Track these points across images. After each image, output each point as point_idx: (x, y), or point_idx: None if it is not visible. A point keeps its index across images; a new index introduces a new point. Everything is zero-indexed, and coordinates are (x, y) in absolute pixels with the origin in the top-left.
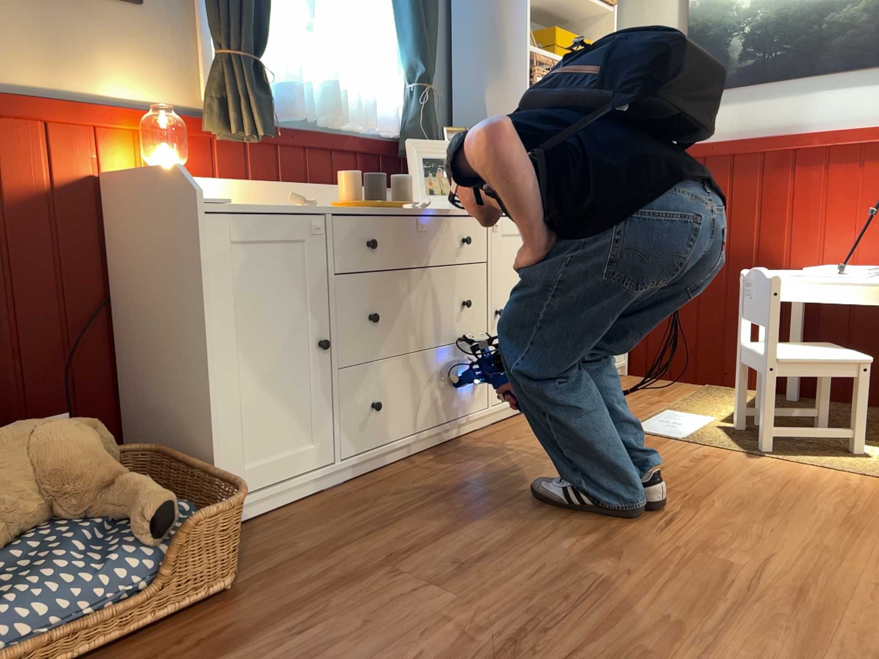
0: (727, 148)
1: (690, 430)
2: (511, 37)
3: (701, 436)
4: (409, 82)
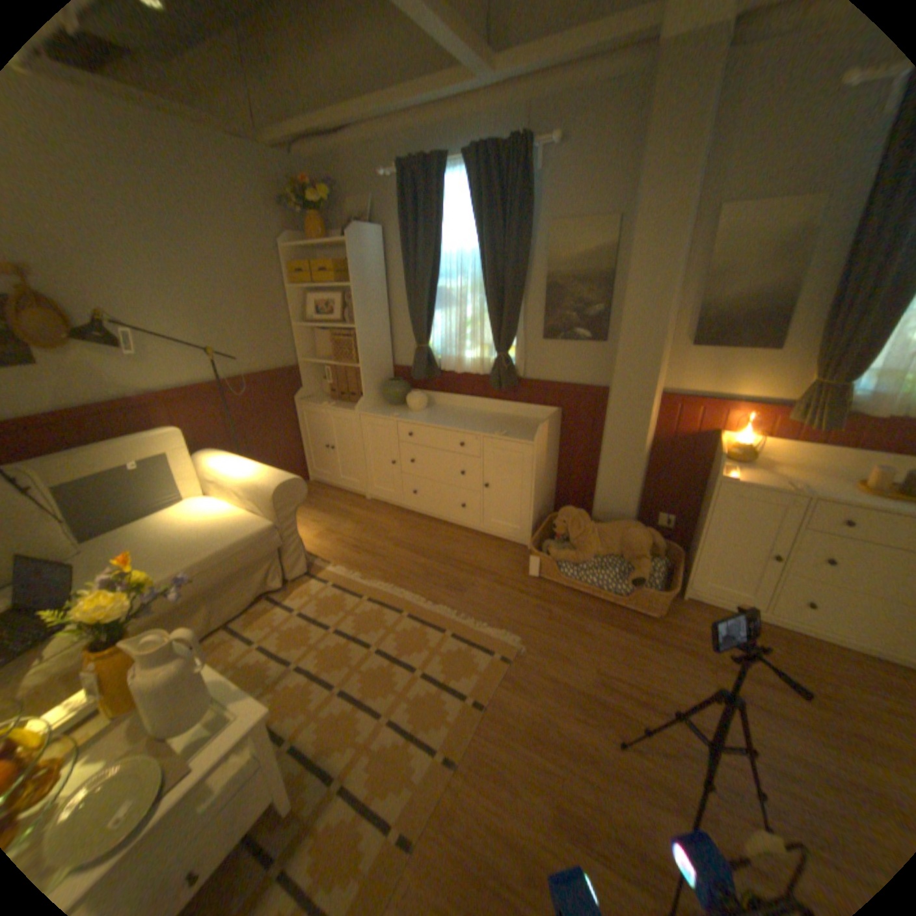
0: None
1: None
2: None
3: None
4: None
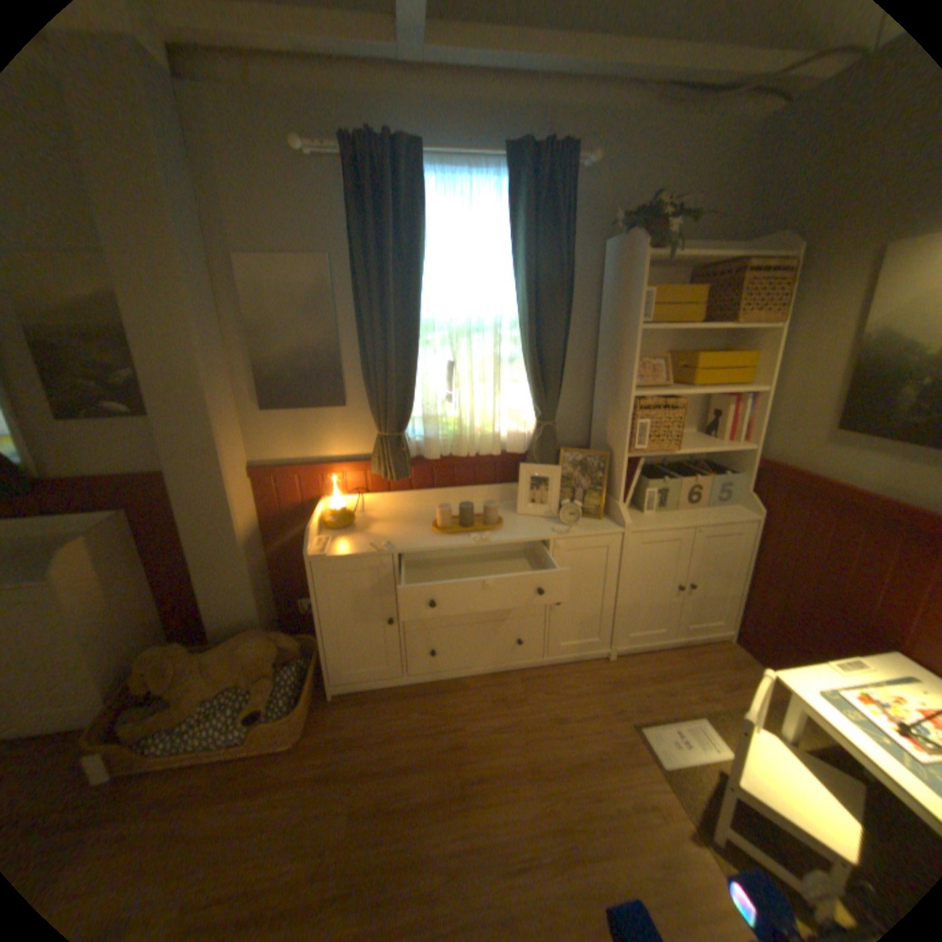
0: (869, 503)
1: (688, 764)
2: (624, 383)
3: (686, 780)
4: (535, 416)
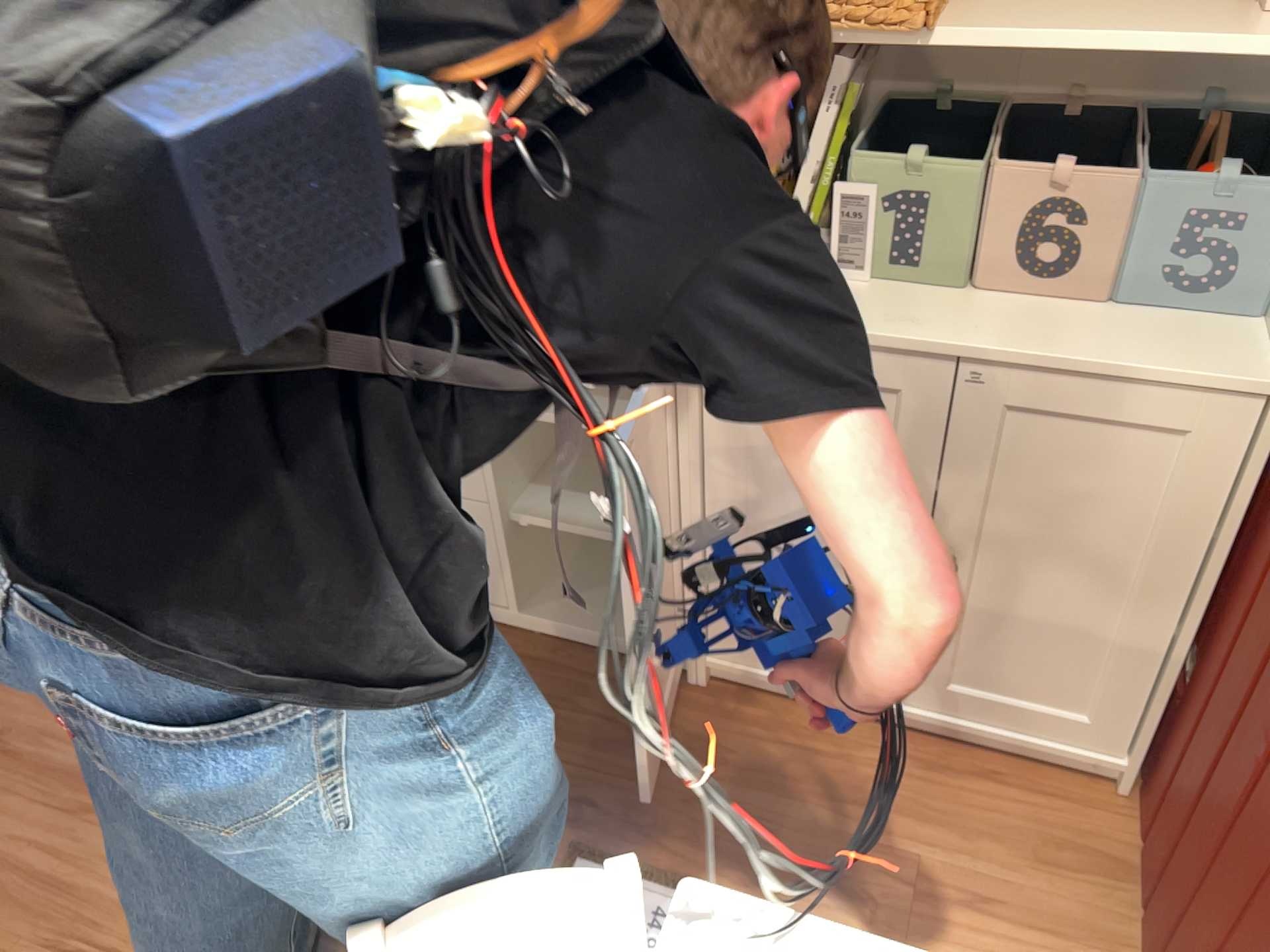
0: None
1: None
2: None
3: None
4: None
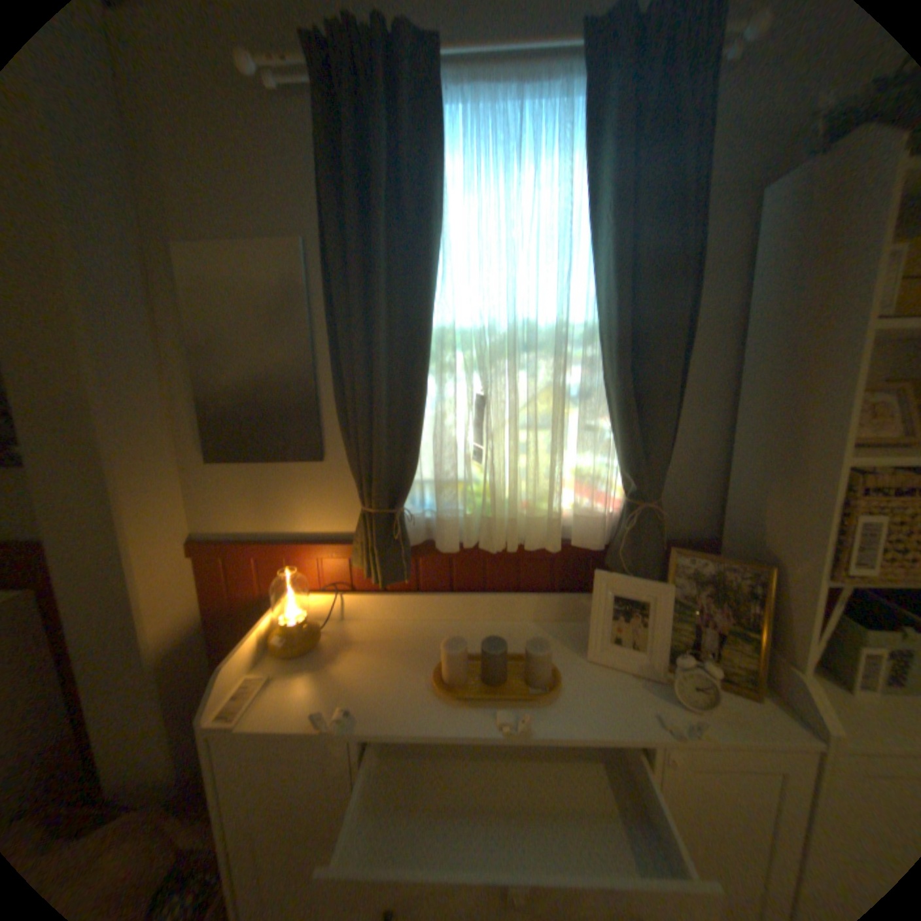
0: None
1: None
2: (821, 436)
3: None
4: (626, 488)
